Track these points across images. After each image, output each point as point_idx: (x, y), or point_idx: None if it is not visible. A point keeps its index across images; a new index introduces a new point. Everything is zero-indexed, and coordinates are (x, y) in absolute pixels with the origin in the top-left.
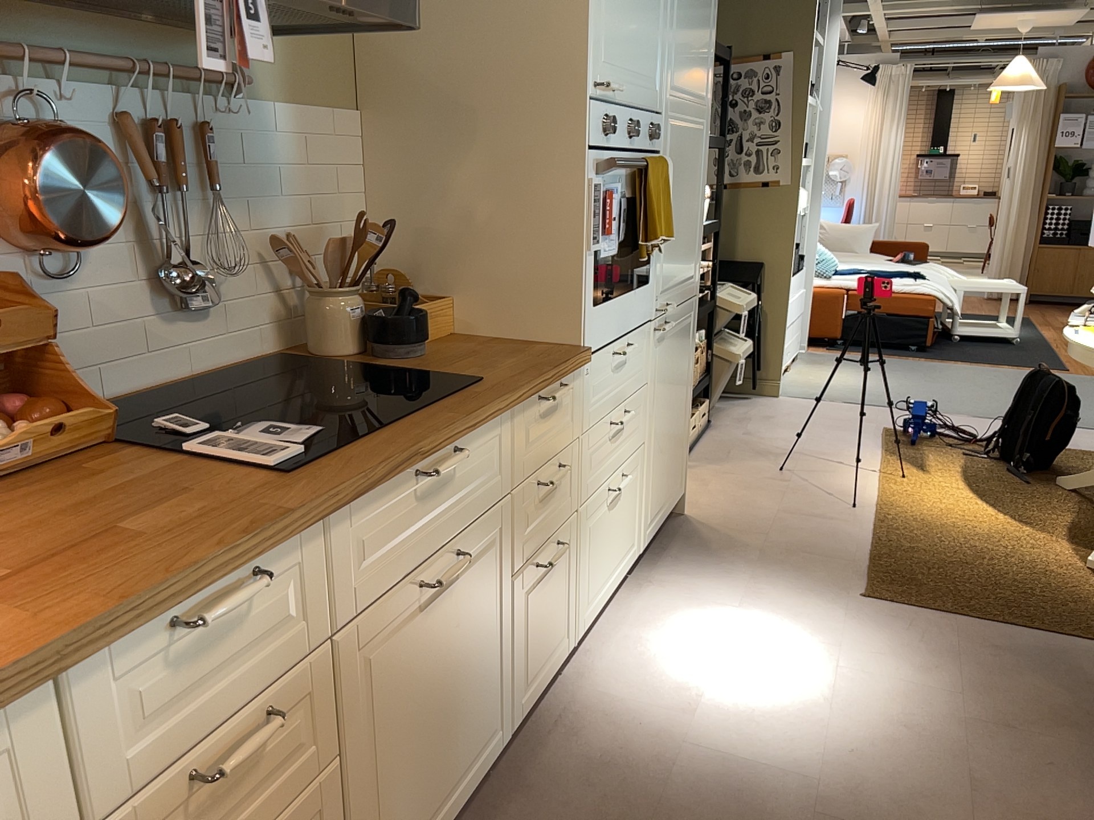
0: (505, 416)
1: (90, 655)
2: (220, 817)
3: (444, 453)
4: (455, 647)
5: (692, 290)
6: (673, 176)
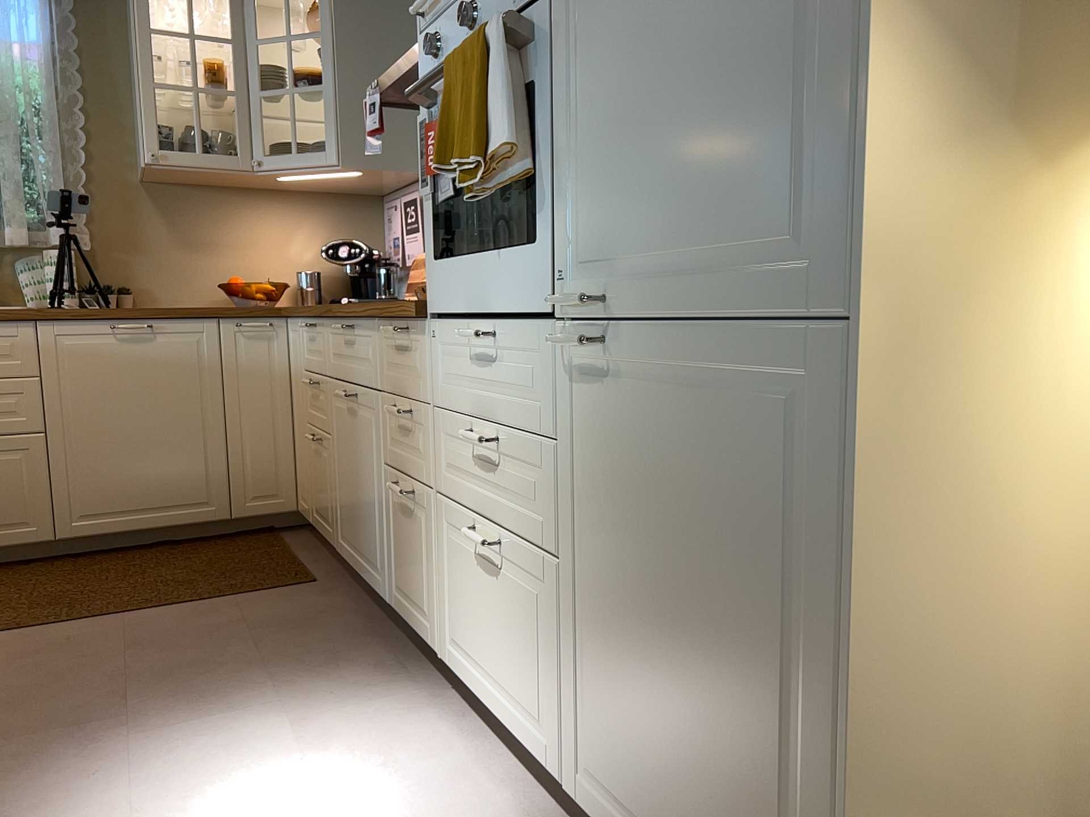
0: (371, 324)
1: (296, 315)
2: (315, 406)
3: (351, 325)
4: (359, 459)
5: (785, 294)
6: (598, 3)
